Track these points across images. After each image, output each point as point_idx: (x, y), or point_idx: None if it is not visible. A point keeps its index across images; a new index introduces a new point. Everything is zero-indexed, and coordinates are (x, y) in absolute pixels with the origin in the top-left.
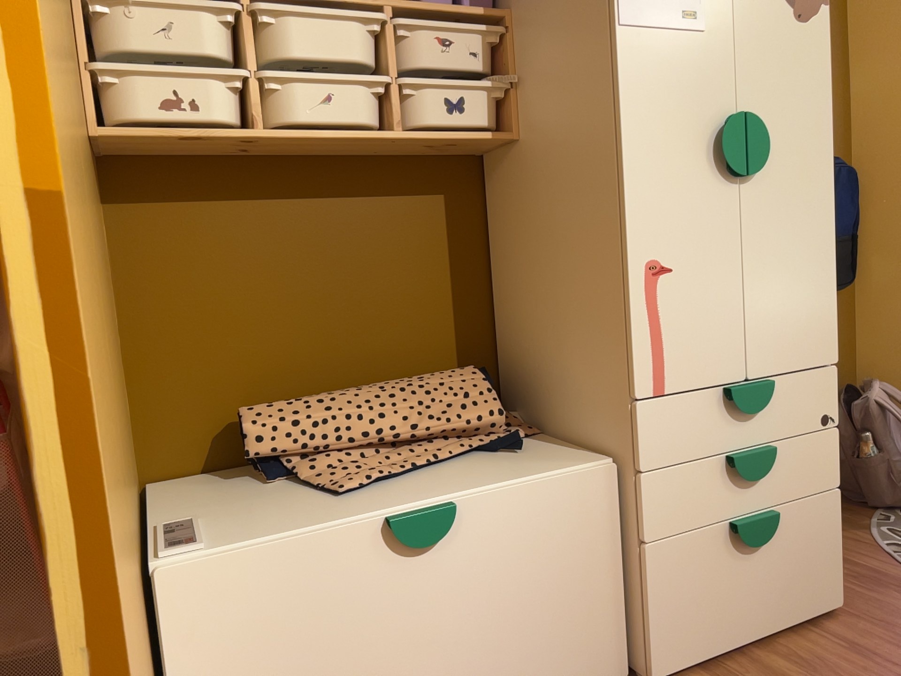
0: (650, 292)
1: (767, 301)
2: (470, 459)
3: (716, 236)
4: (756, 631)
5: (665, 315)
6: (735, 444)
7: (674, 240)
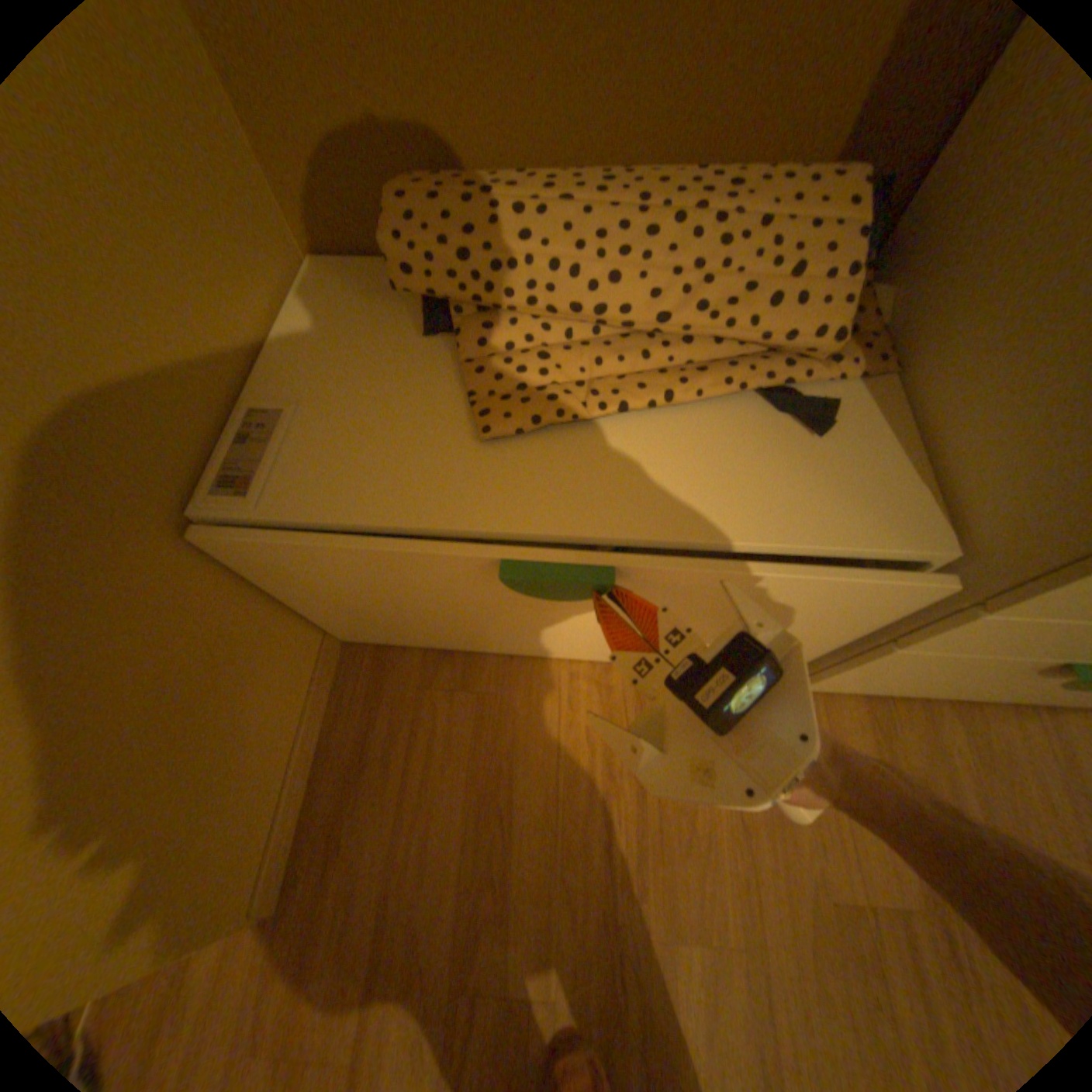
0: None
1: None
2: (725, 410)
3: None
4: (962, 696)
5: None
6: None
7: None
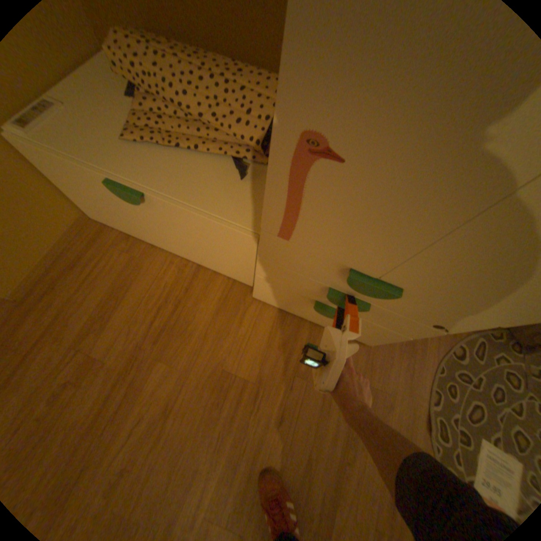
0: (299, 167)
1: (472, 261)
2: (216, 161)
3: (469, 156)
4: (312, 320)
5: (311, 197)
6: (340, 288)
7: (372, 119)
